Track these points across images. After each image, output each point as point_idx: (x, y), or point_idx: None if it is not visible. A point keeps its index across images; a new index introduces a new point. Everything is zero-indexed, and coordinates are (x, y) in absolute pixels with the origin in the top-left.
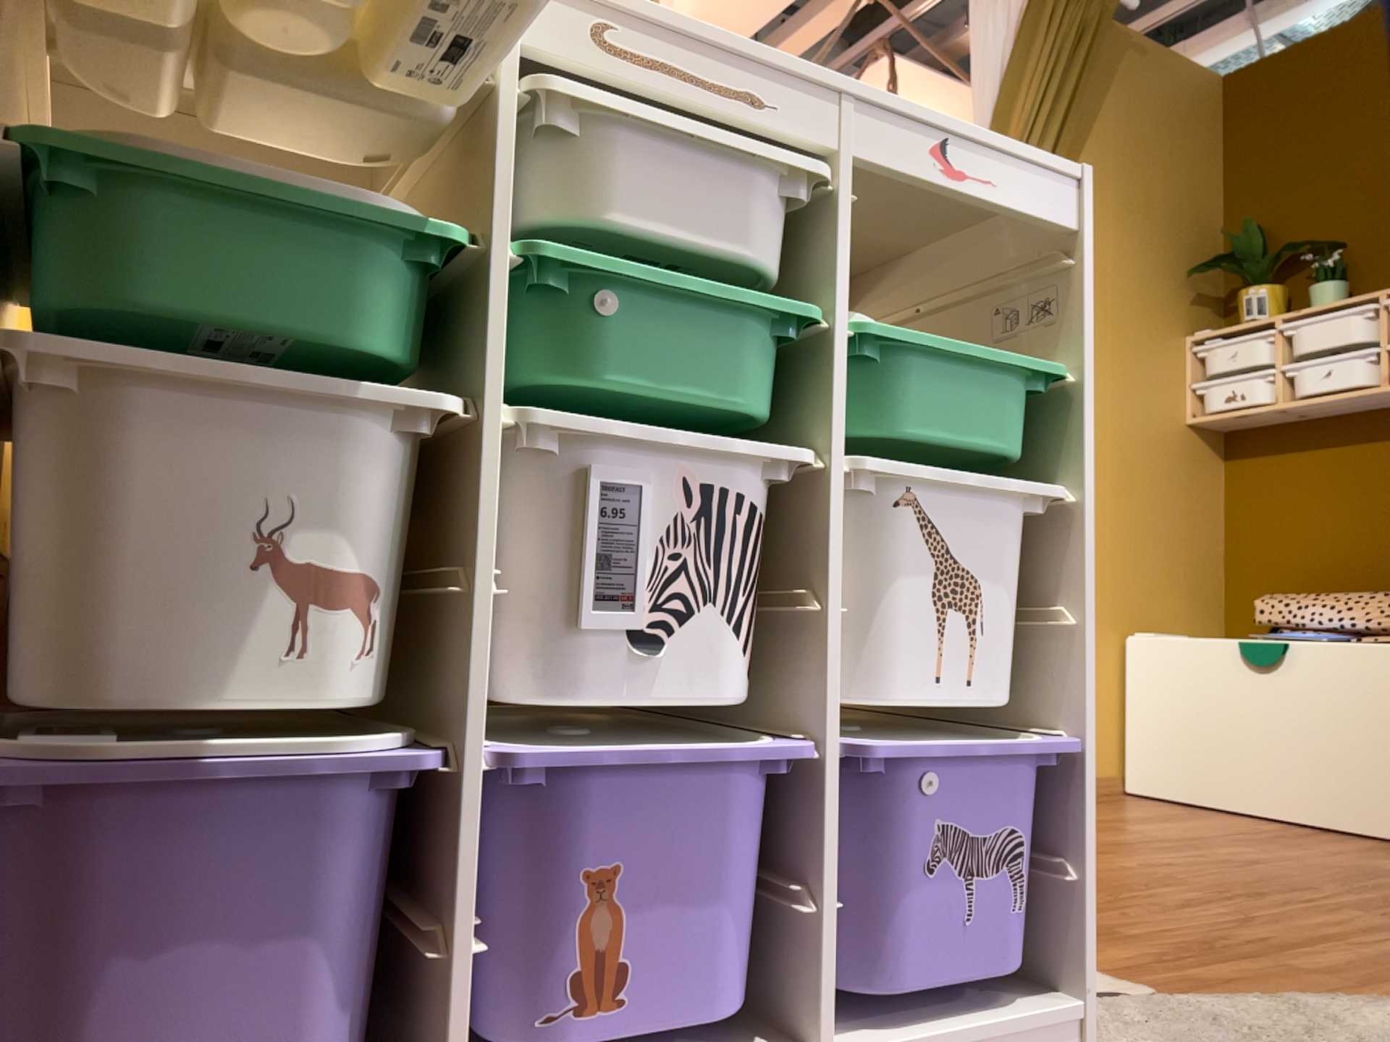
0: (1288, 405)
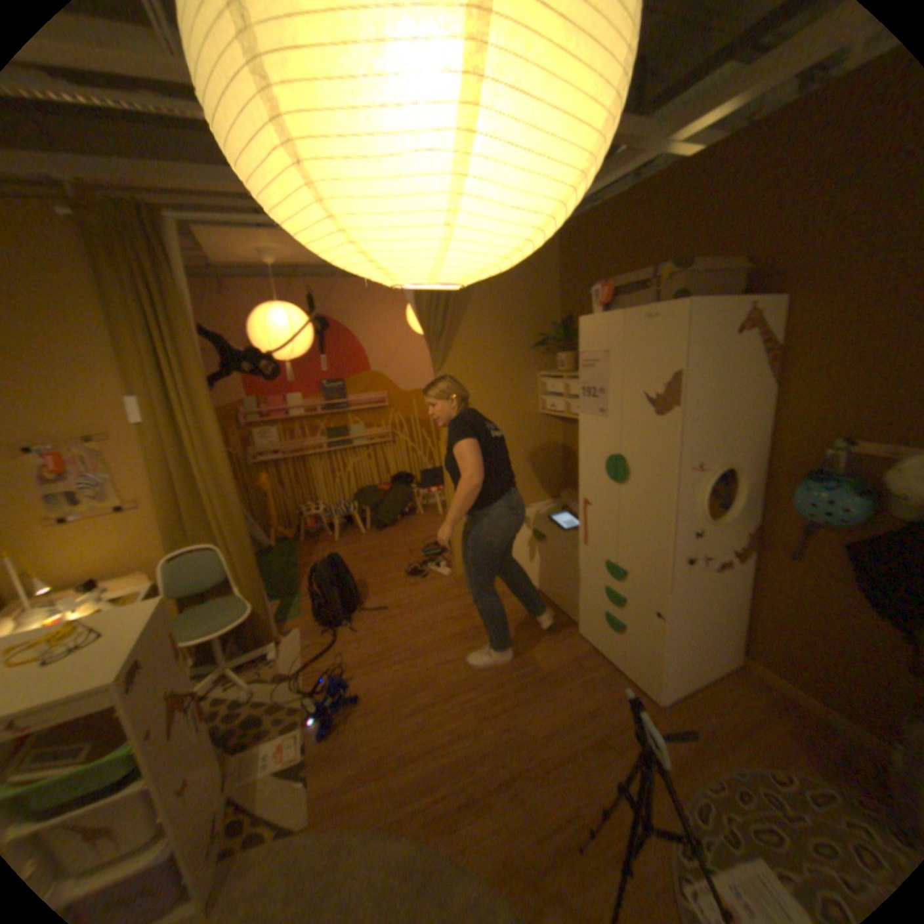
0: (571, 417)
